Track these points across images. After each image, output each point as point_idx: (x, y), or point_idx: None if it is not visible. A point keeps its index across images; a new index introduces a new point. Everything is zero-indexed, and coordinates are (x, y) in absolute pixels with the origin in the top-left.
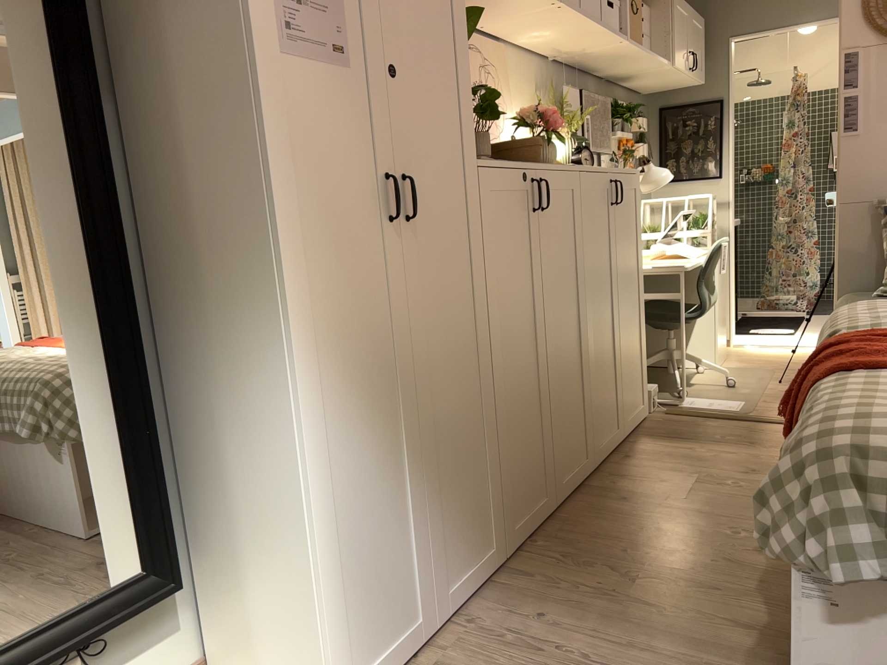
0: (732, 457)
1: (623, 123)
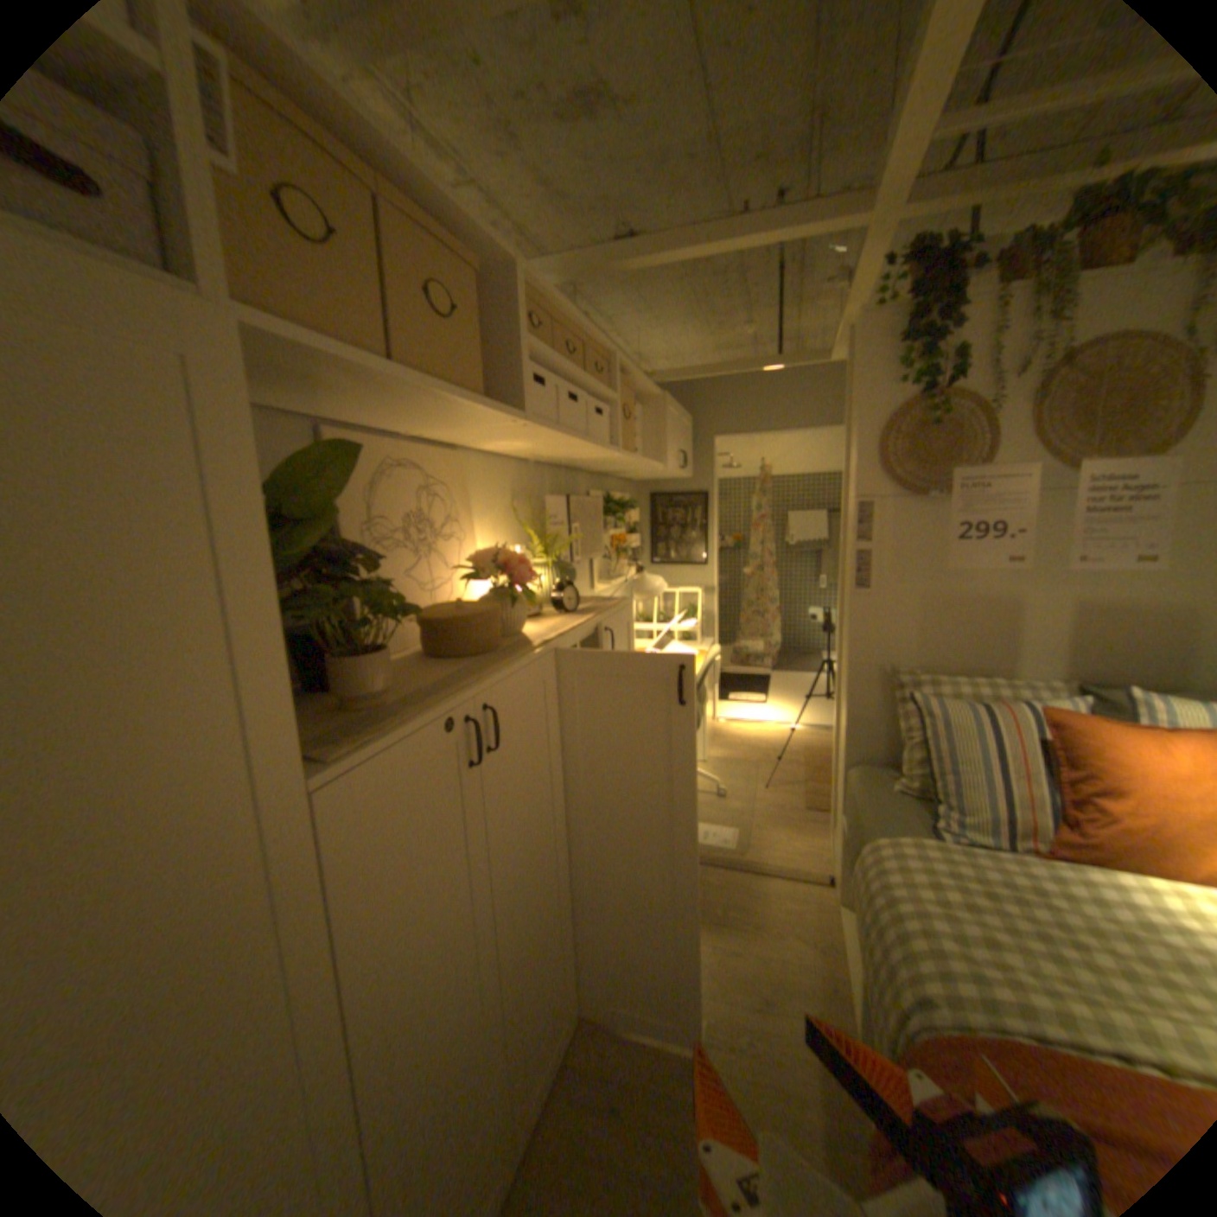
0: (741, 970)
1: (619, 516)
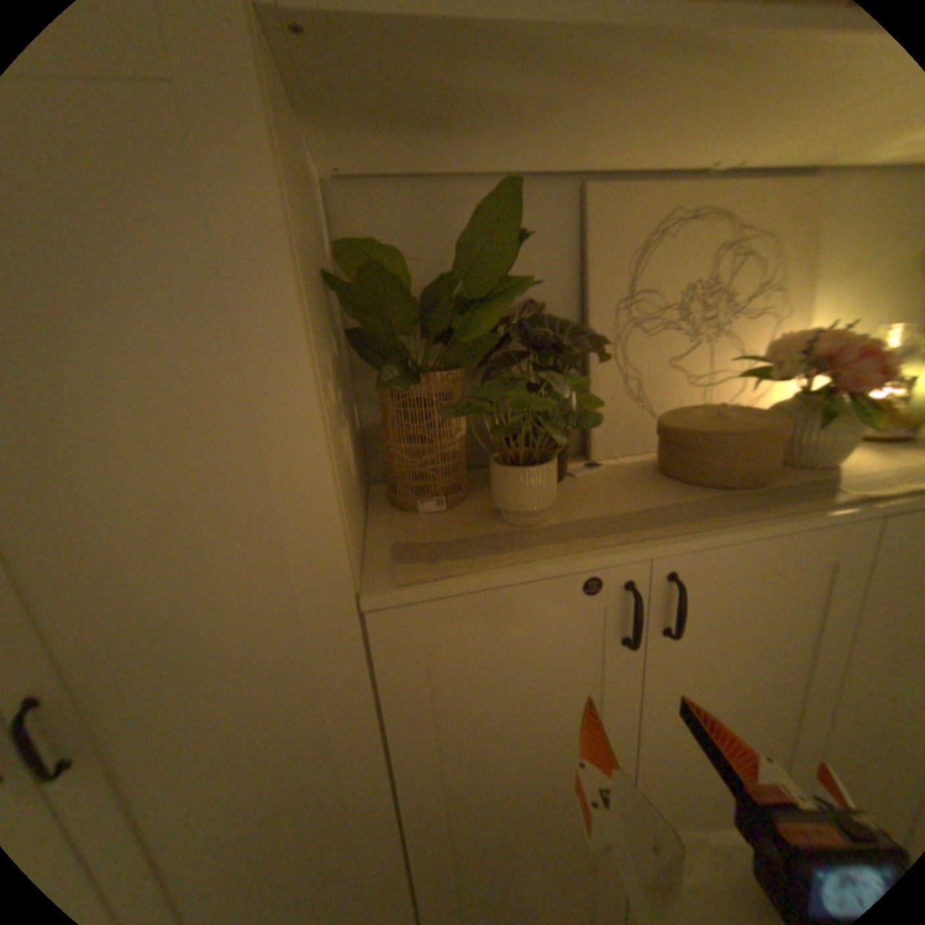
0: None
1: None
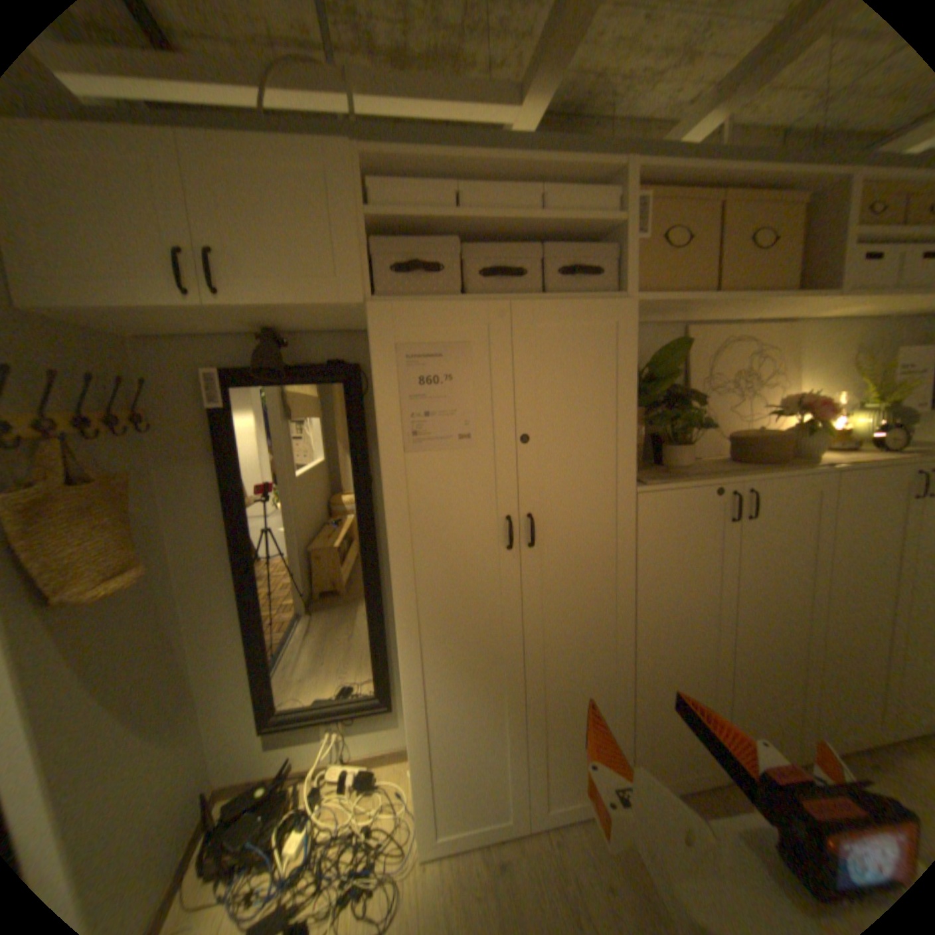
0: None
1: None
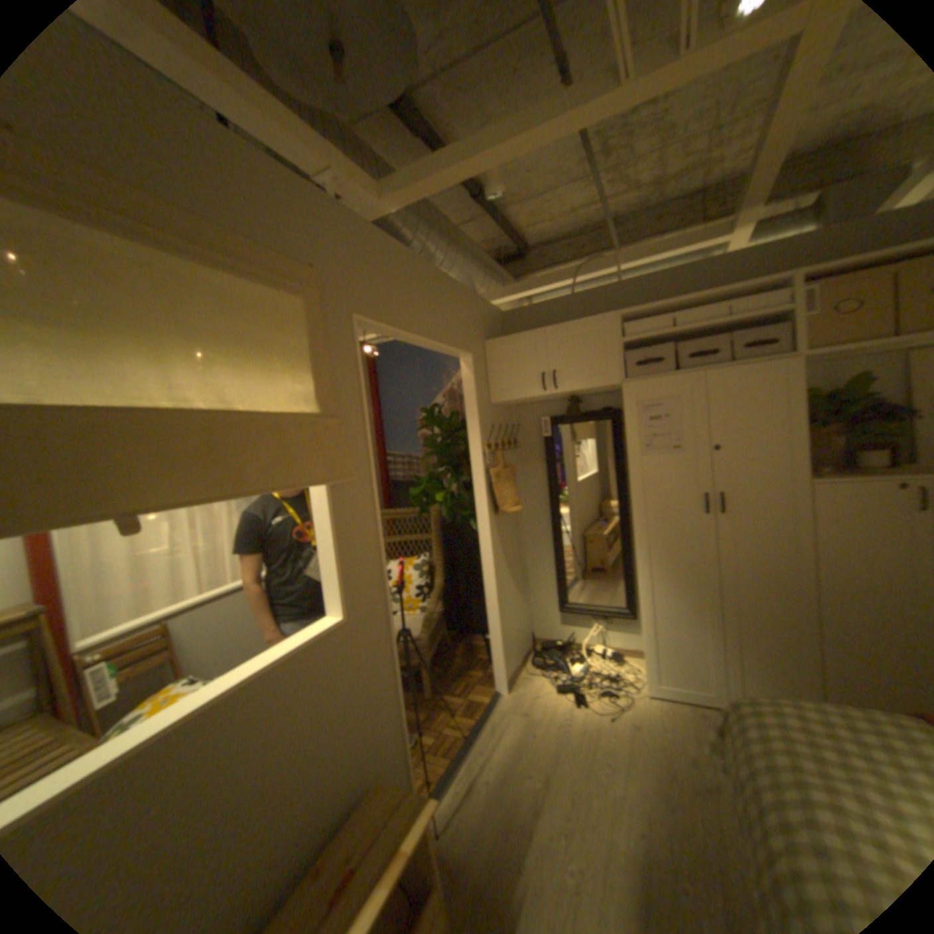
0: None
1: None
